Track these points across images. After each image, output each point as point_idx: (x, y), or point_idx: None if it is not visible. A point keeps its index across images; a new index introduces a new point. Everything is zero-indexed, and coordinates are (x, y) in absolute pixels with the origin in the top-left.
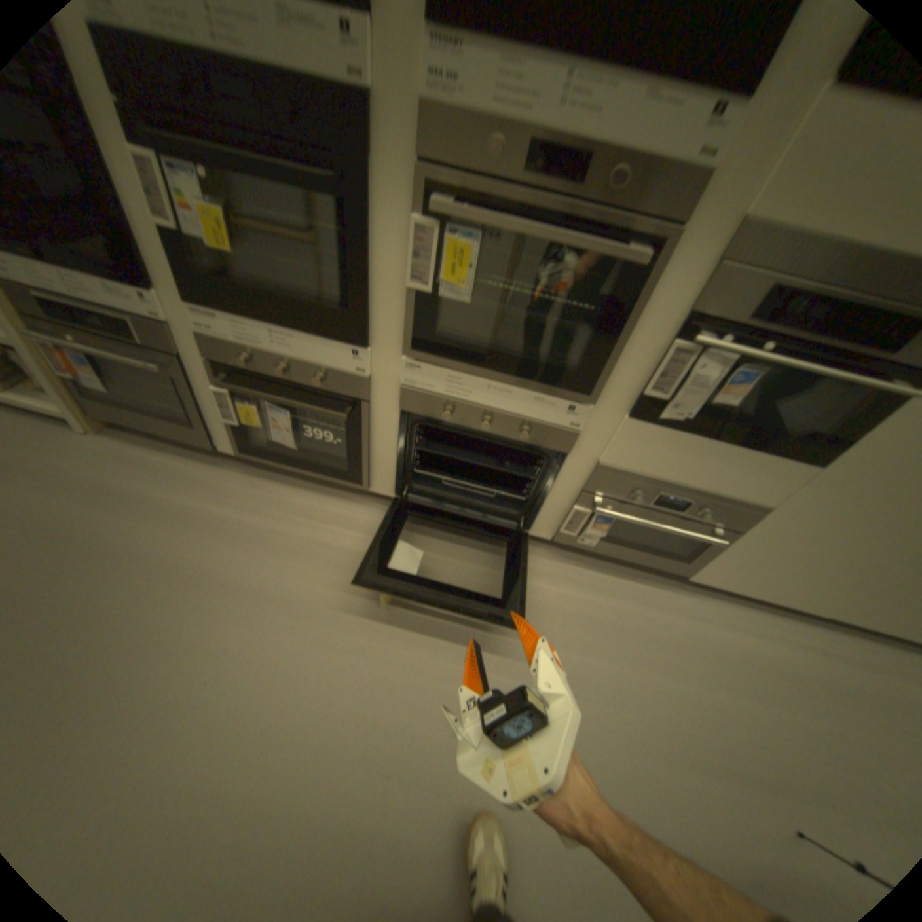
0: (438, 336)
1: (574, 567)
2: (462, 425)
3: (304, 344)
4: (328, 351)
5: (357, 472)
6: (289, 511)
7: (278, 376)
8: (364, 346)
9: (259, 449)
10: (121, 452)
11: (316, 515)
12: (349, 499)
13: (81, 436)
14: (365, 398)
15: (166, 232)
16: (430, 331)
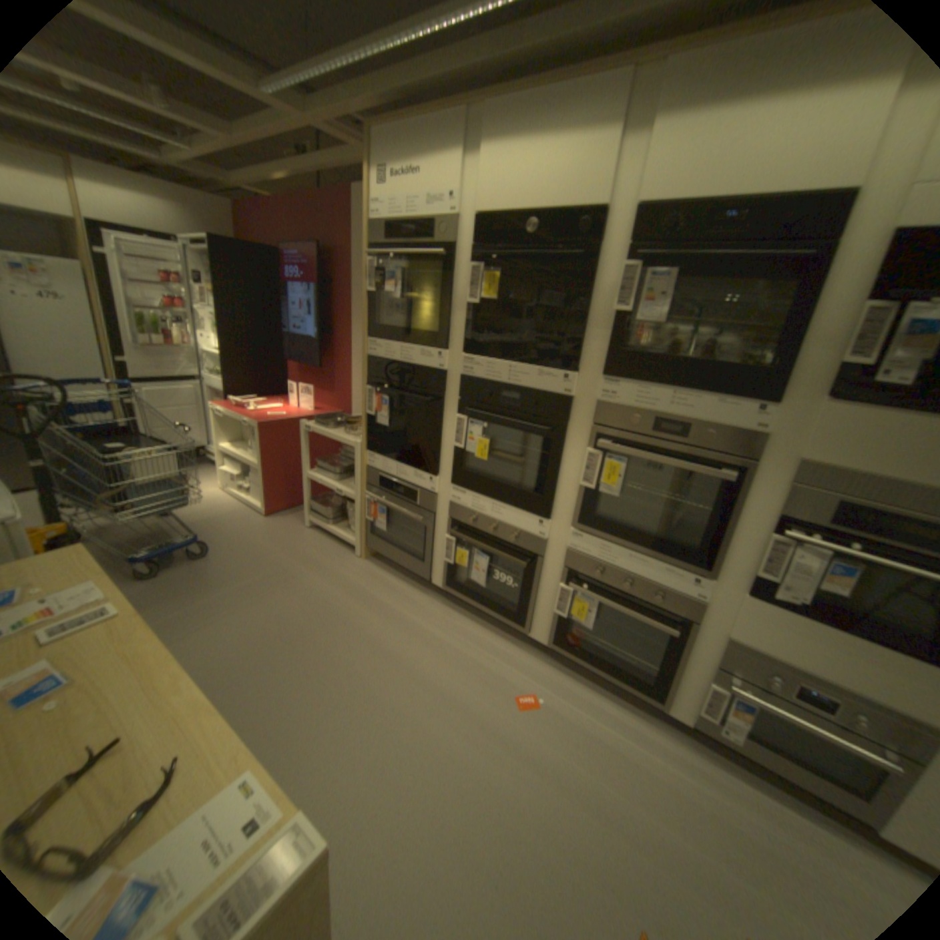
0: (596, 517)
1: (723, 772)
2: (609, 587)
3: (510, 515)
4: (524, 521)
5: (523, 617)
6: (467, 639)
7: (489, 534)
8: (547, 520)
9: (459, 586)
10: (375, 574)
11: (485, 647)
12: (511, 643)
13: (357, 560)
14: (541, 555)
15: (457, 452)
16: (591, 514)
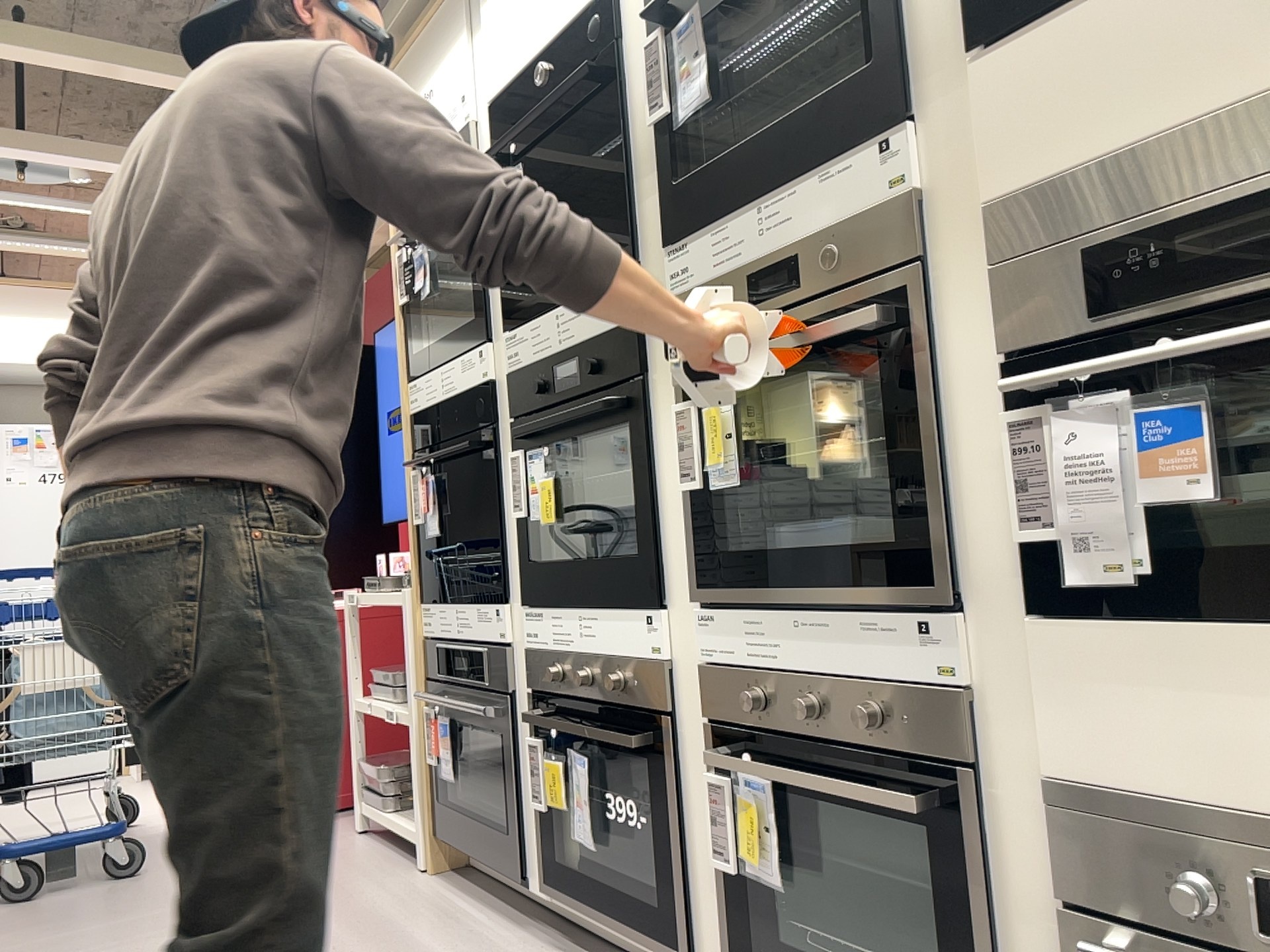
0: (723, 556)
1: None
2: (790, 736)
3: (605, 630)
4: (626, 631)
5: (673, 914)
6: None
7: (584, 697)
8: (657, 607)
9: (565, 871)
10: (437, 894)
11: None
12: None
13: (418, 873)
14: (665, 709)
15: (520, 527)
16: (714, 551)
